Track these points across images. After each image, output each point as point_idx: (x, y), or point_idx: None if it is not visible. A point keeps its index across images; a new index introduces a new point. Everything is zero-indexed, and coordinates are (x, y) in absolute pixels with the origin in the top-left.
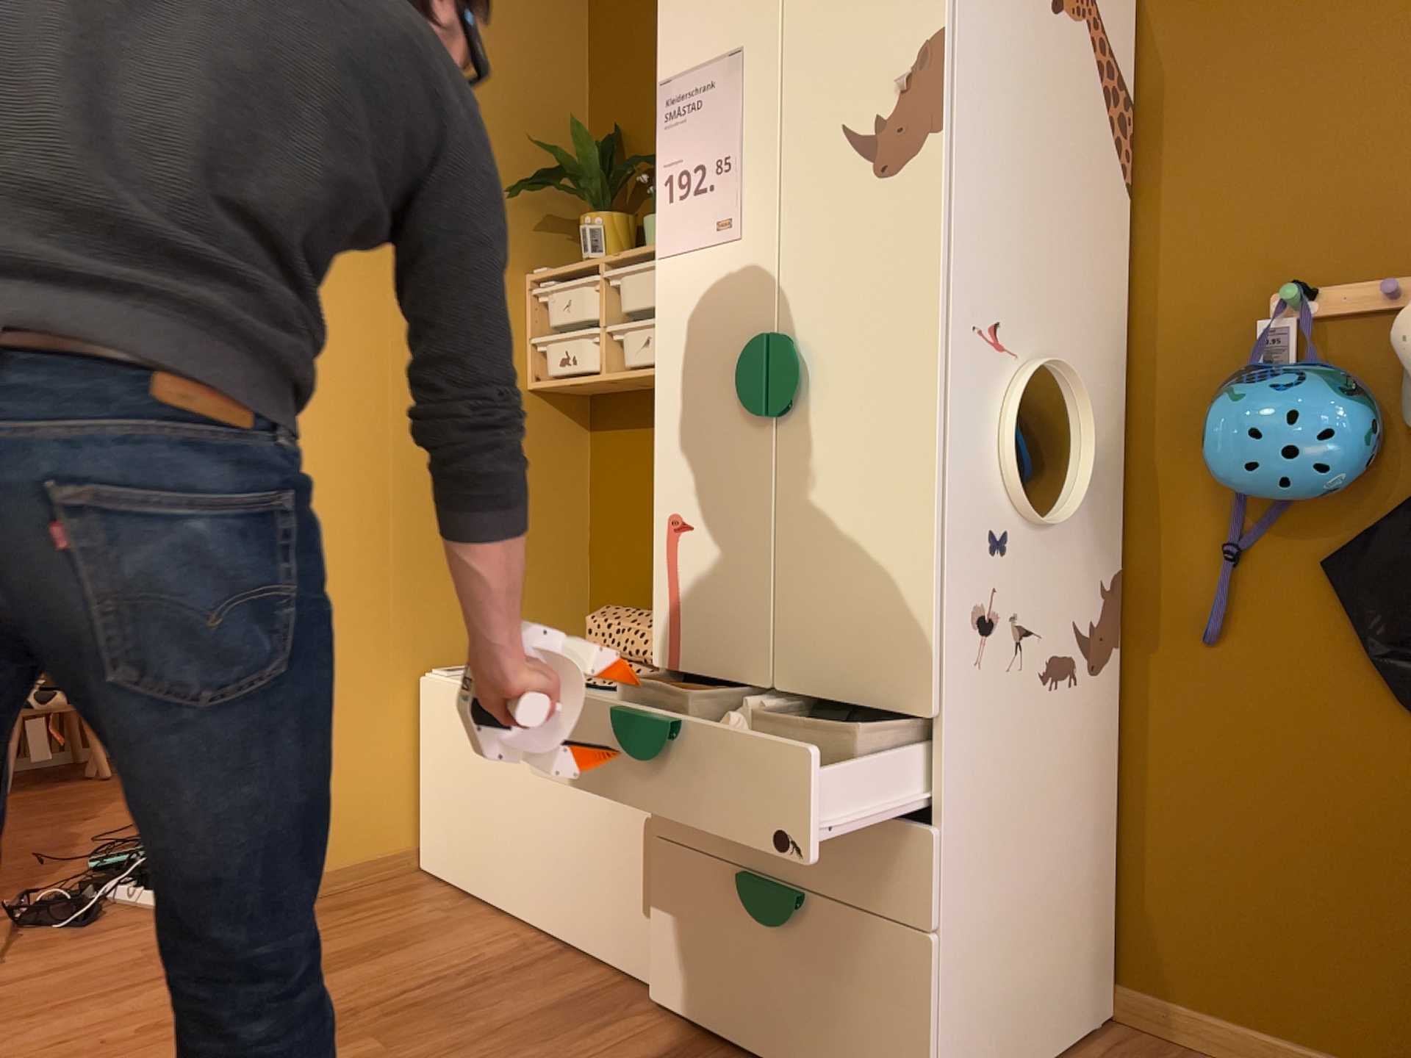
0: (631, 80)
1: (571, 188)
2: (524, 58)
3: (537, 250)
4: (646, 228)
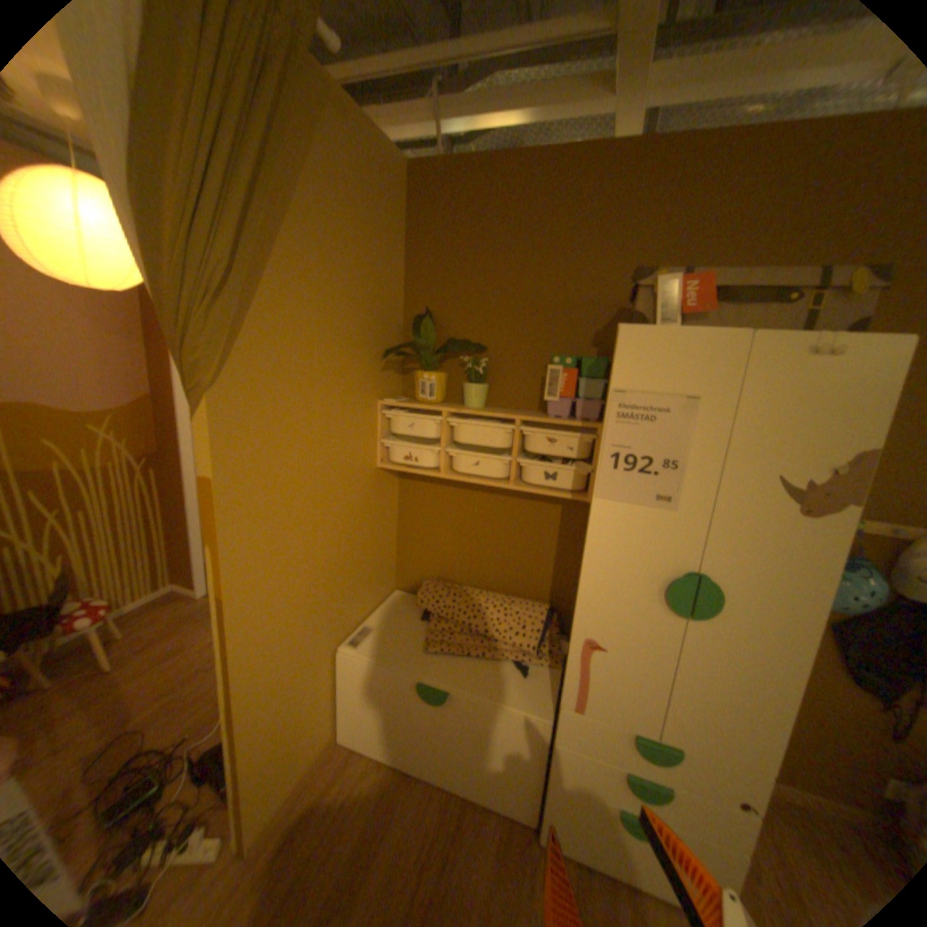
0: (441, 281)
1: (417, 356)
2: (378, 256)
3: (381, 383)
4: (467, 389)
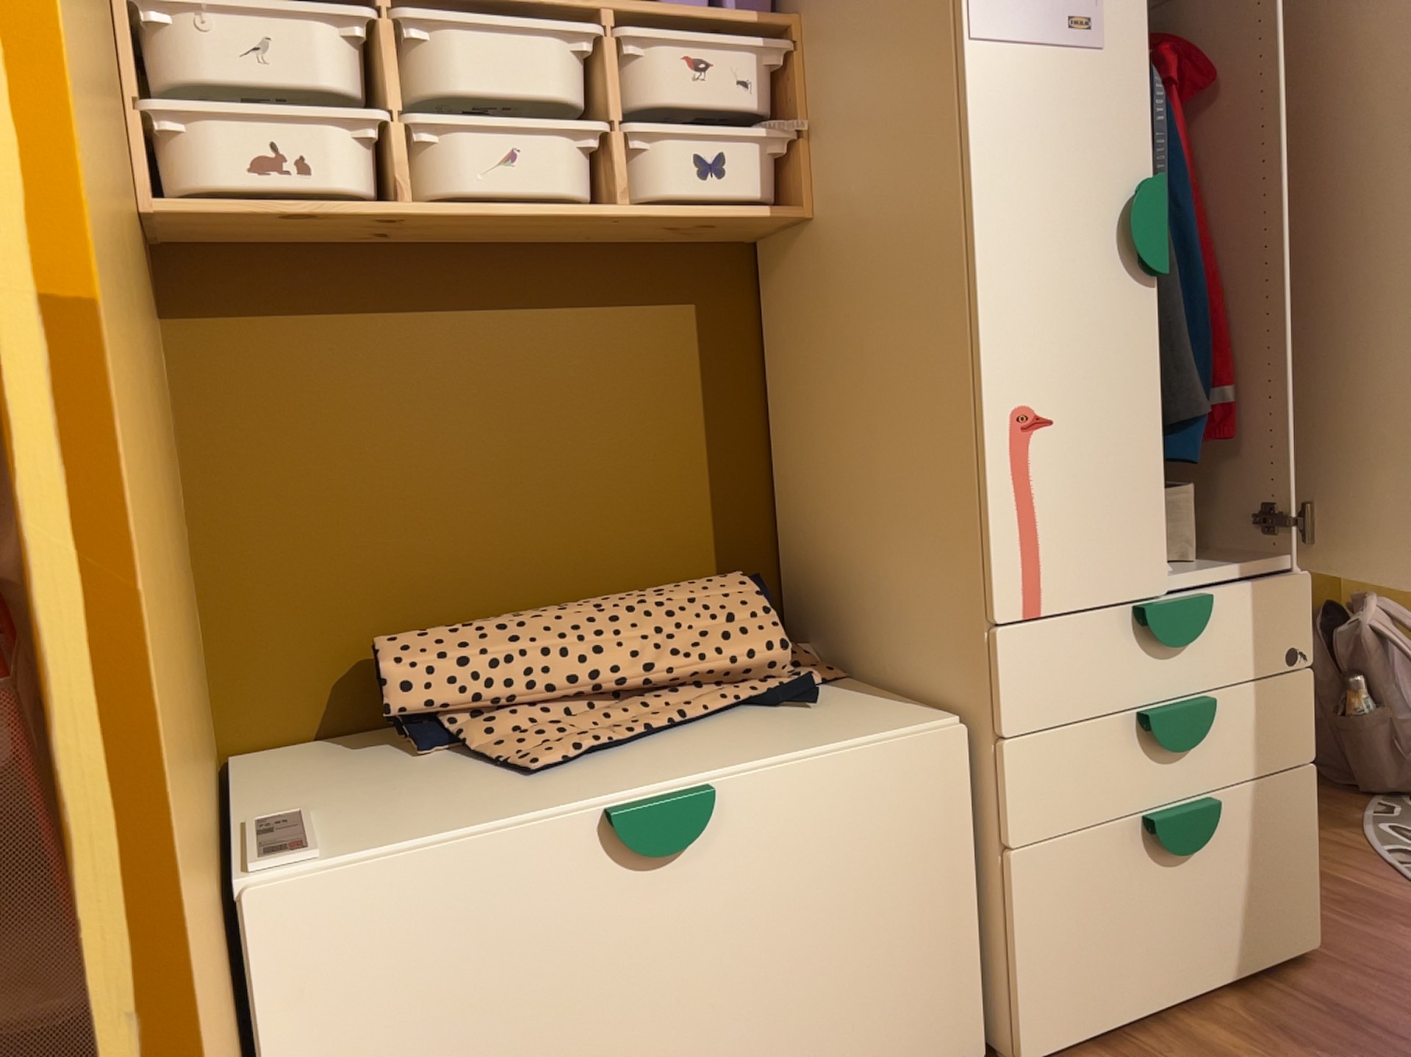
0: None
1: None
2: None
3: None
4: None
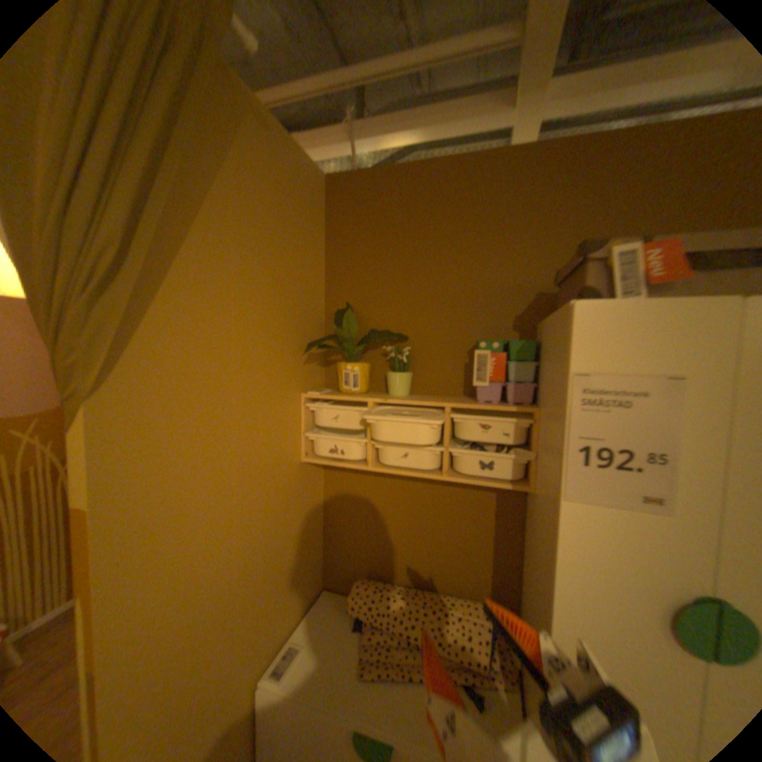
0: (360, 277)
1: (340, 347)
2: (300, 255)
3: (305, 375)
4: (392, 378)
